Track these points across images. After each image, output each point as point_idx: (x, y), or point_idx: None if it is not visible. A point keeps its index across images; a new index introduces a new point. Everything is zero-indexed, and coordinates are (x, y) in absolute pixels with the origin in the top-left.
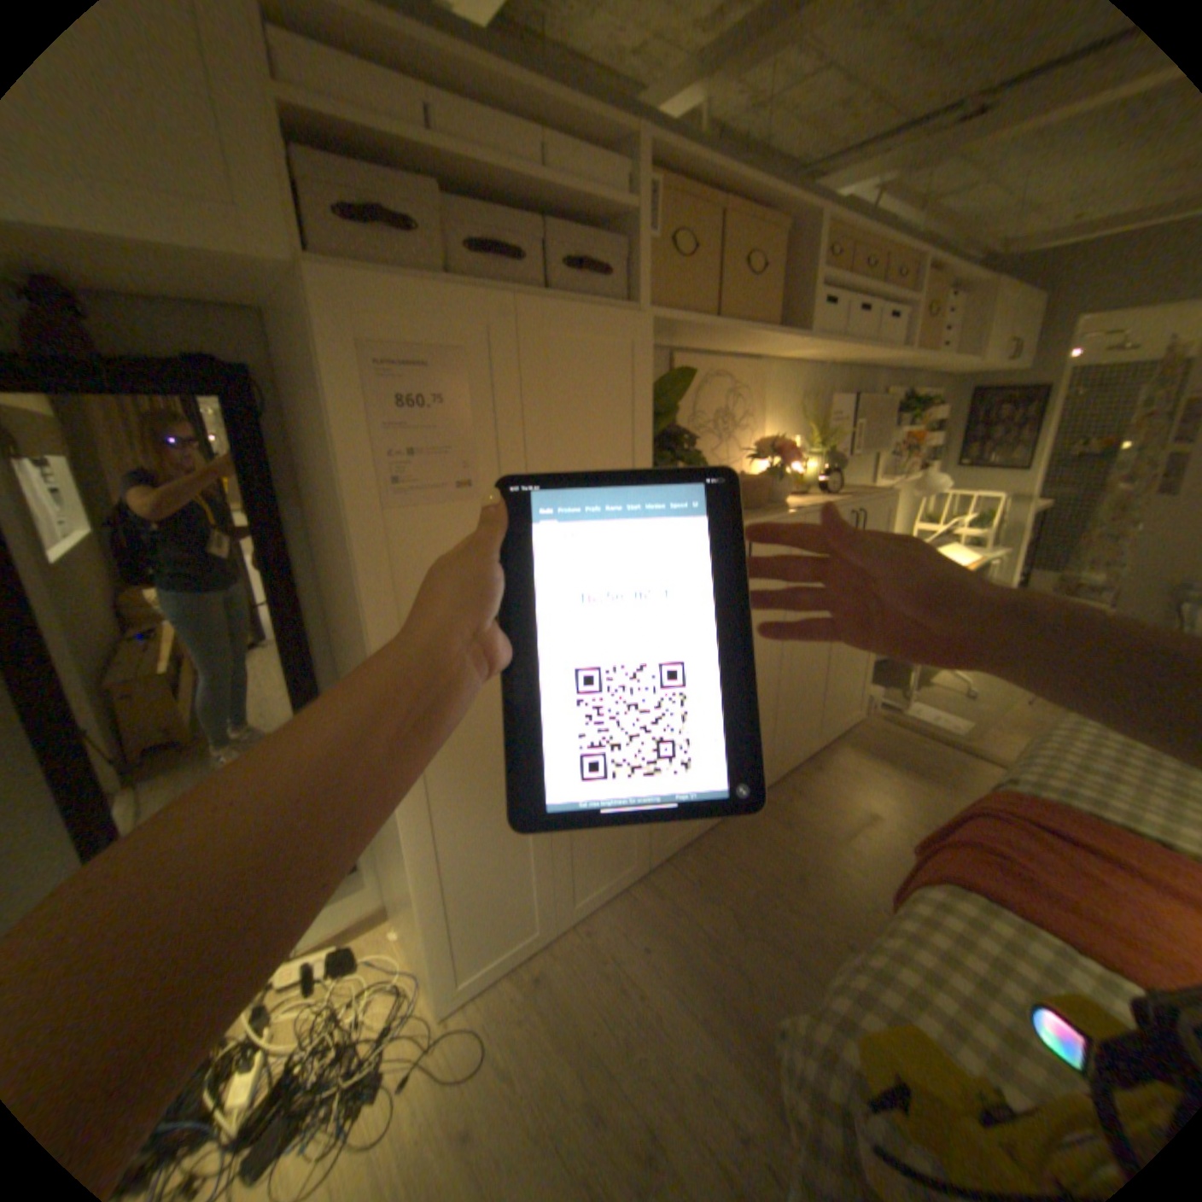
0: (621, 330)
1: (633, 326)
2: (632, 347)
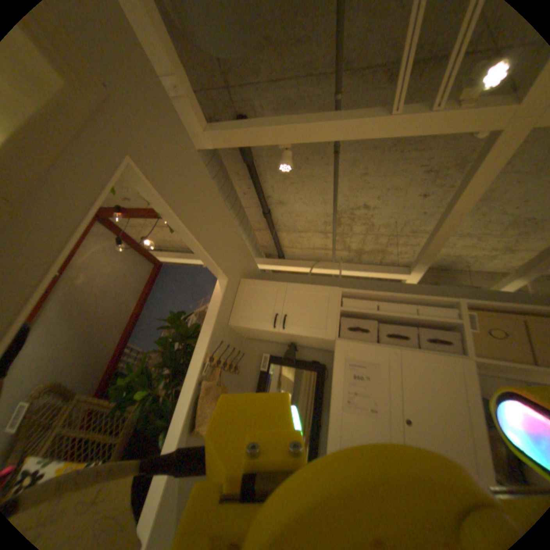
0: (463, 365)
1: (468, 364)
2: (468, 372)
